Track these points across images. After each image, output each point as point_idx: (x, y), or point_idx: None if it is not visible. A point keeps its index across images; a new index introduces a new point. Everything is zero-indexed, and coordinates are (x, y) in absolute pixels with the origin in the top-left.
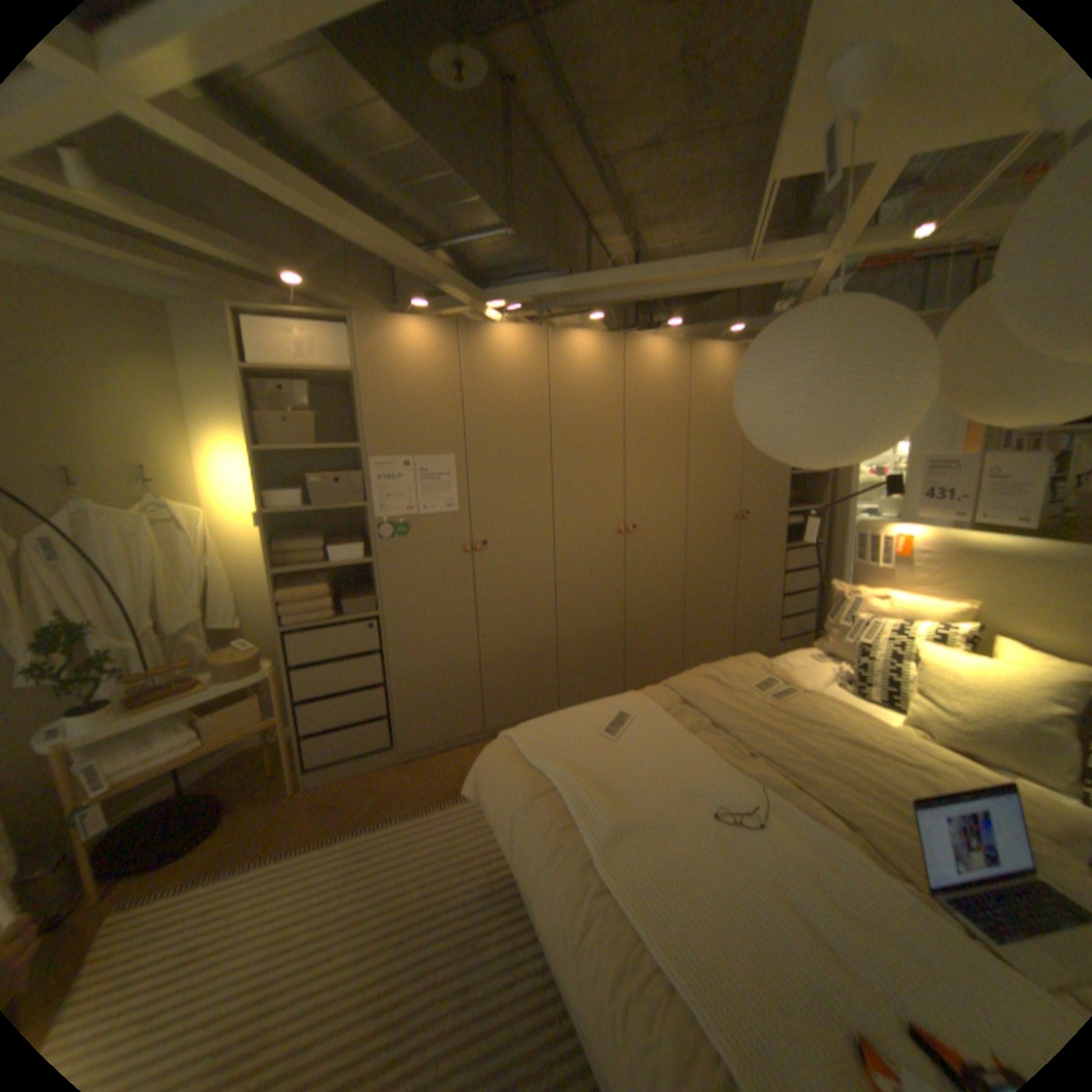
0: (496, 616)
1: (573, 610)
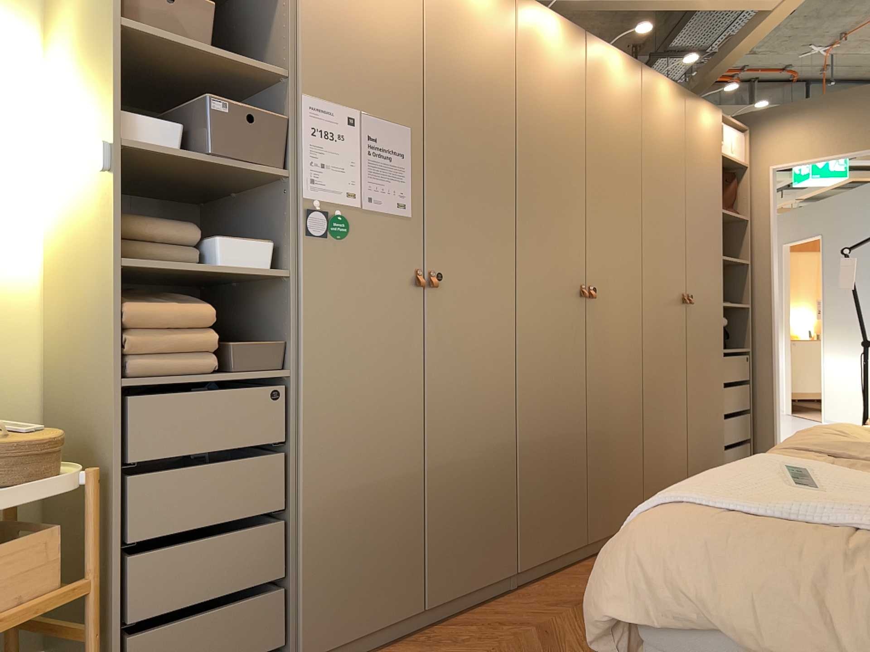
0: (442, 400)
1: (529, 403)
